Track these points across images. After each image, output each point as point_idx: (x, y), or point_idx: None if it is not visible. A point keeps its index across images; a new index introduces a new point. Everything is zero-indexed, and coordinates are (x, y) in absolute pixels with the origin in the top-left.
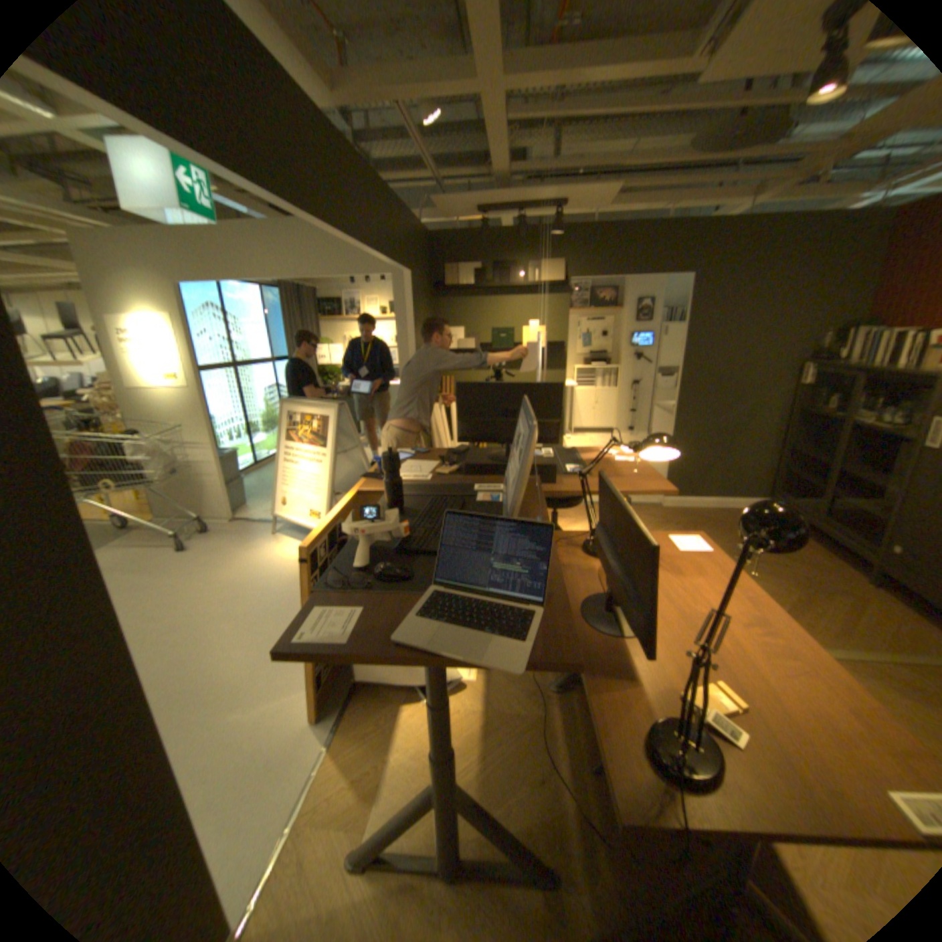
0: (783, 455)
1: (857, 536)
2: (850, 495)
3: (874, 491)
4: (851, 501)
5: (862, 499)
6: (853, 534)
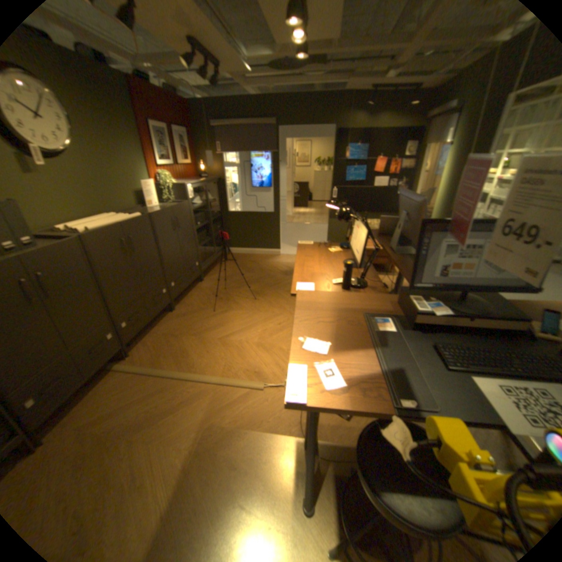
0: None
1: None
2: None
3: None
4: None
5: None
6: None
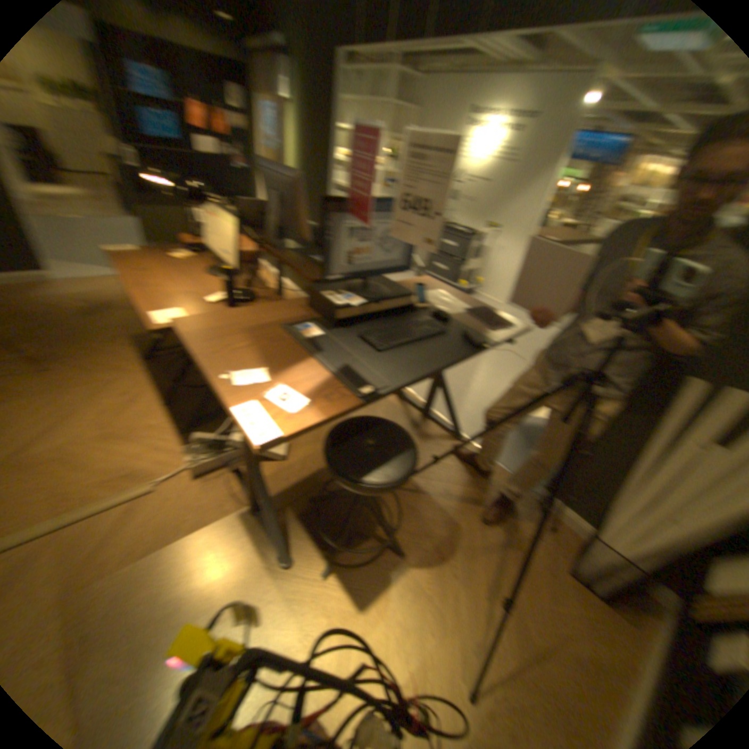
0: None
1: None
2: None
3: None
4: None
5: None
6: None
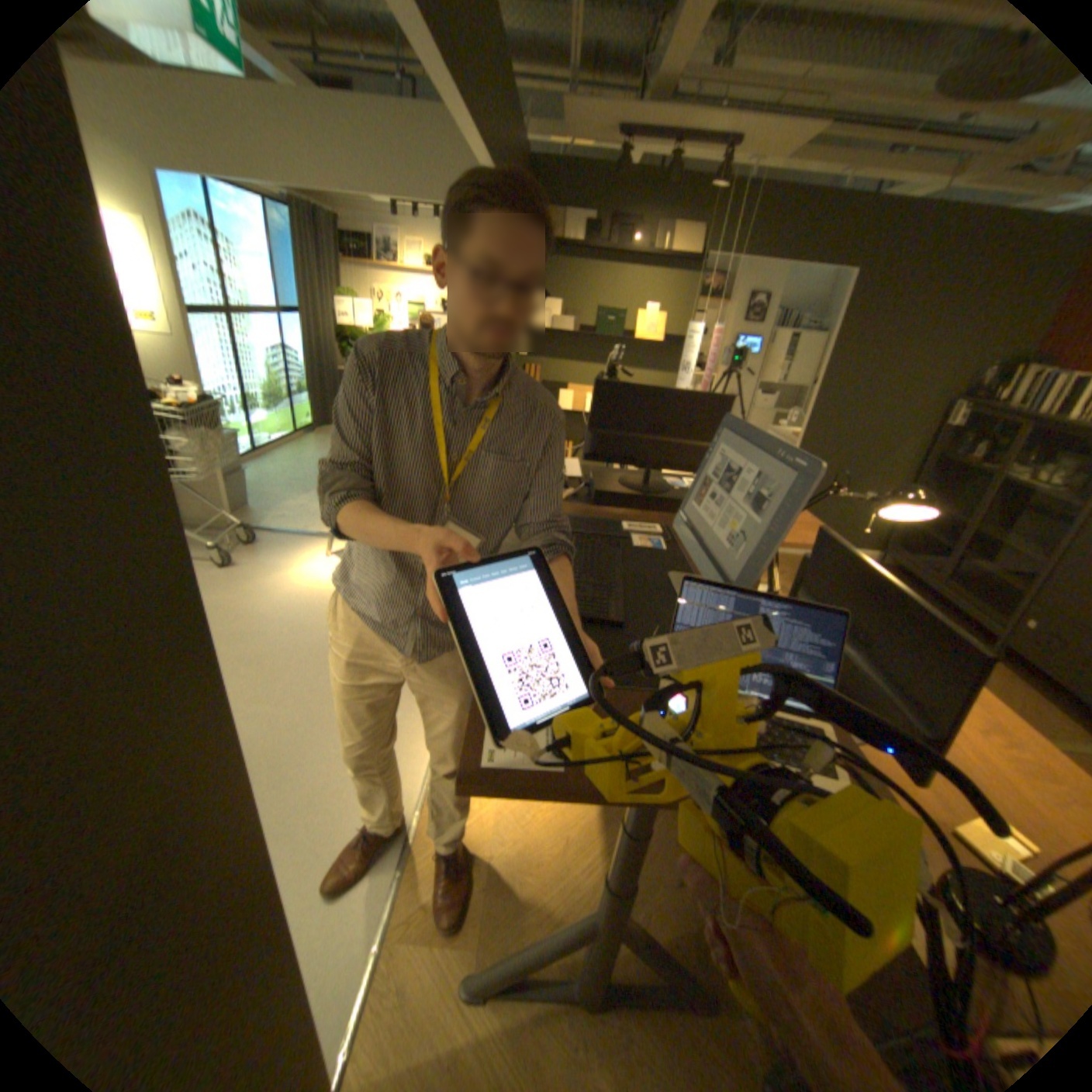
0: None
1: (983, 605)
2: (982, 559)
3: (1003, 556)
4: (984, 566)
5: (995, 564)
6: (979, 602)
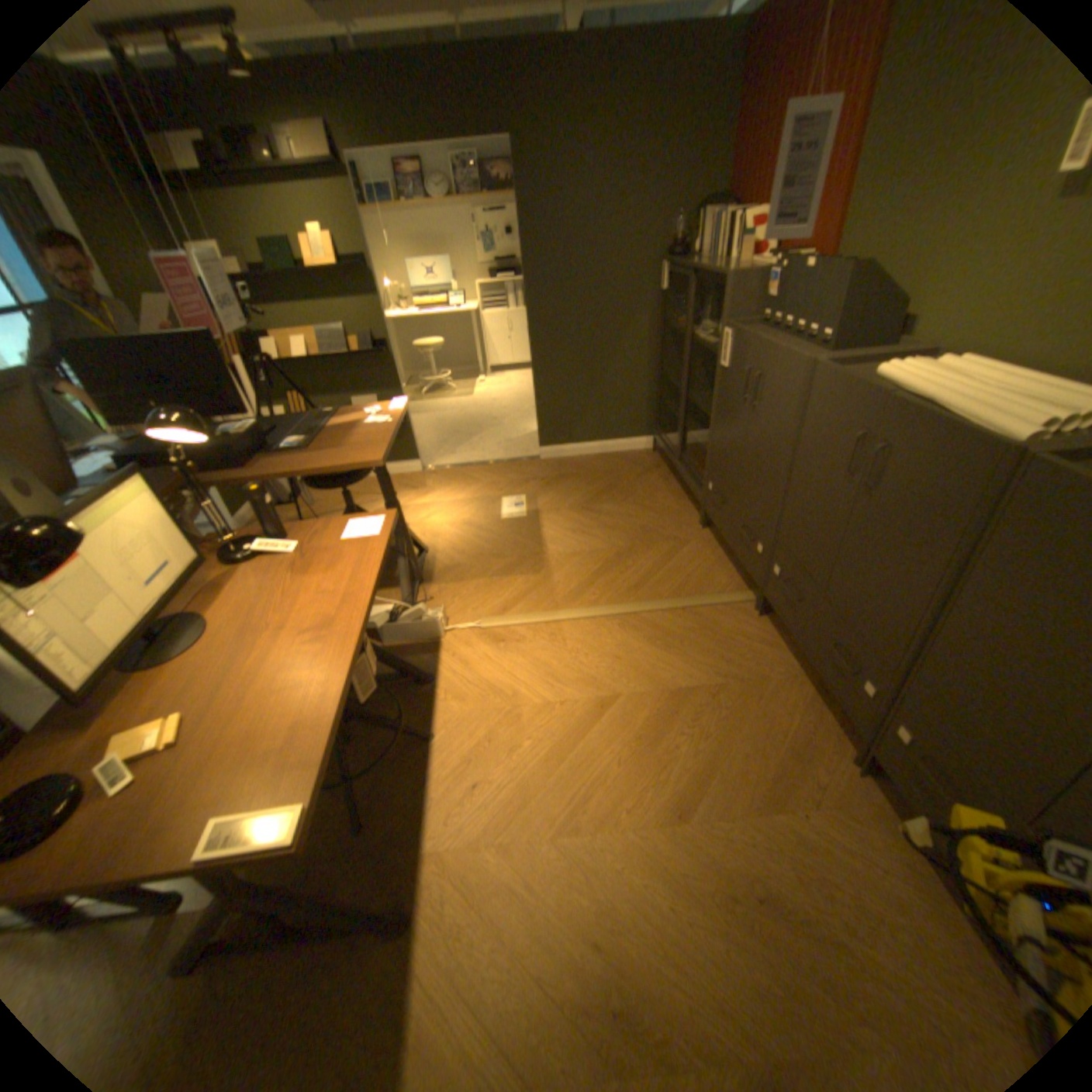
0: (656, 383)
1: (696, 472)
2: (698, 426)
3: None
4: (694, 433)
5: (706, 428)
6: (694, 470)
